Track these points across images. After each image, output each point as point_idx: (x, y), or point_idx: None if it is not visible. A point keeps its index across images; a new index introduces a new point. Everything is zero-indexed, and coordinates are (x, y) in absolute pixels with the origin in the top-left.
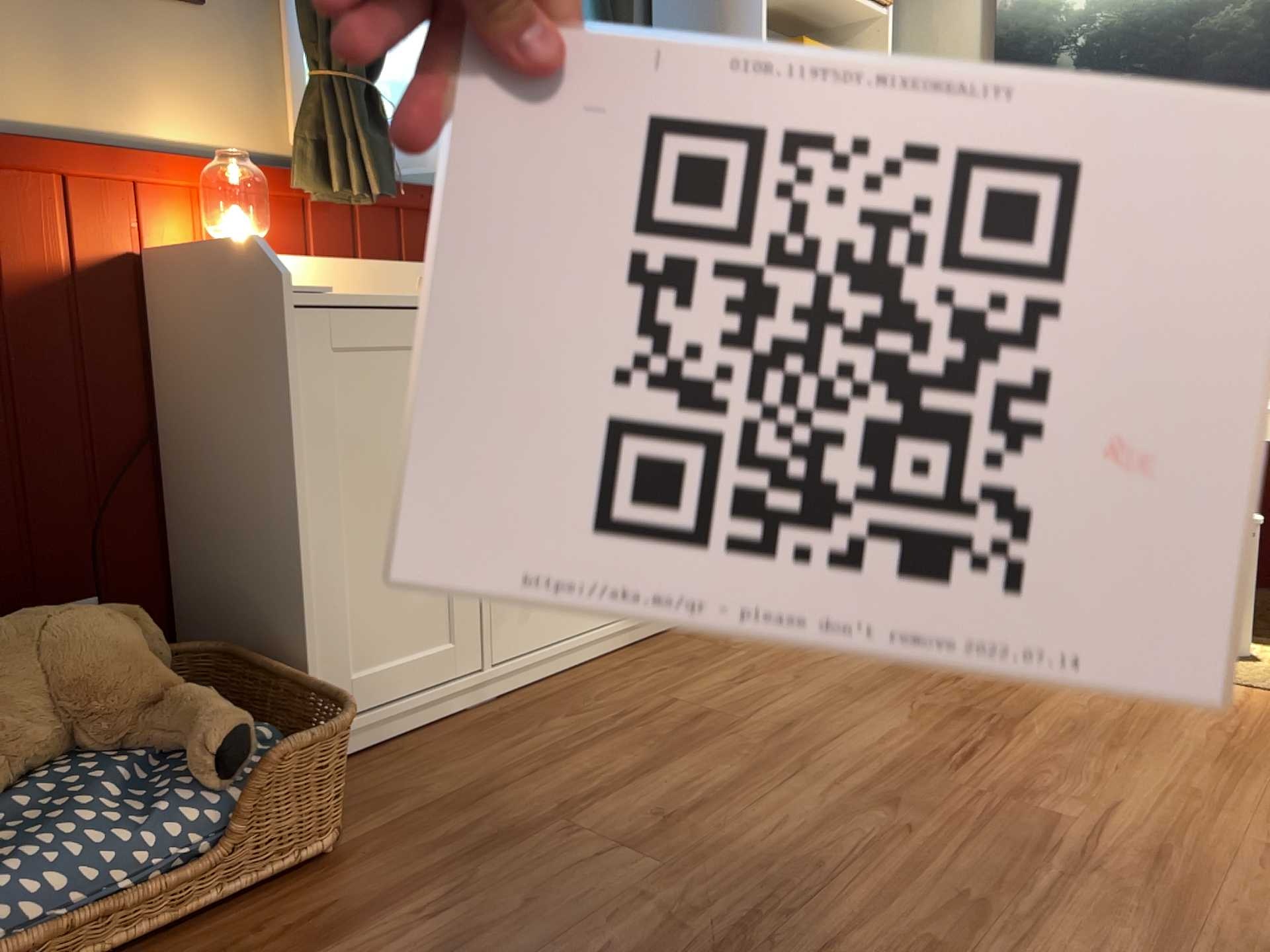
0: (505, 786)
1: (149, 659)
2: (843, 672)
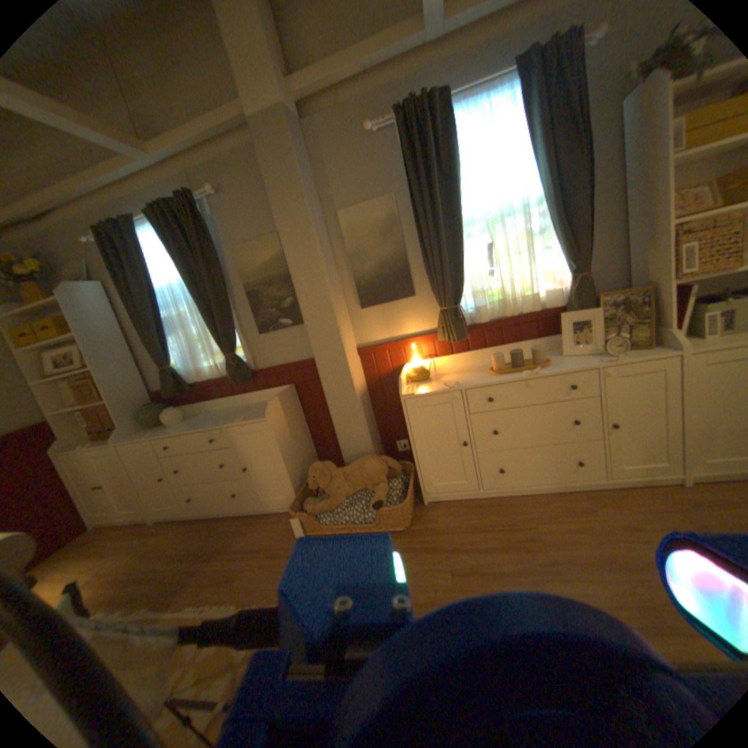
0: (453, 533)
1: (385, 471)
2: (627, 552)
